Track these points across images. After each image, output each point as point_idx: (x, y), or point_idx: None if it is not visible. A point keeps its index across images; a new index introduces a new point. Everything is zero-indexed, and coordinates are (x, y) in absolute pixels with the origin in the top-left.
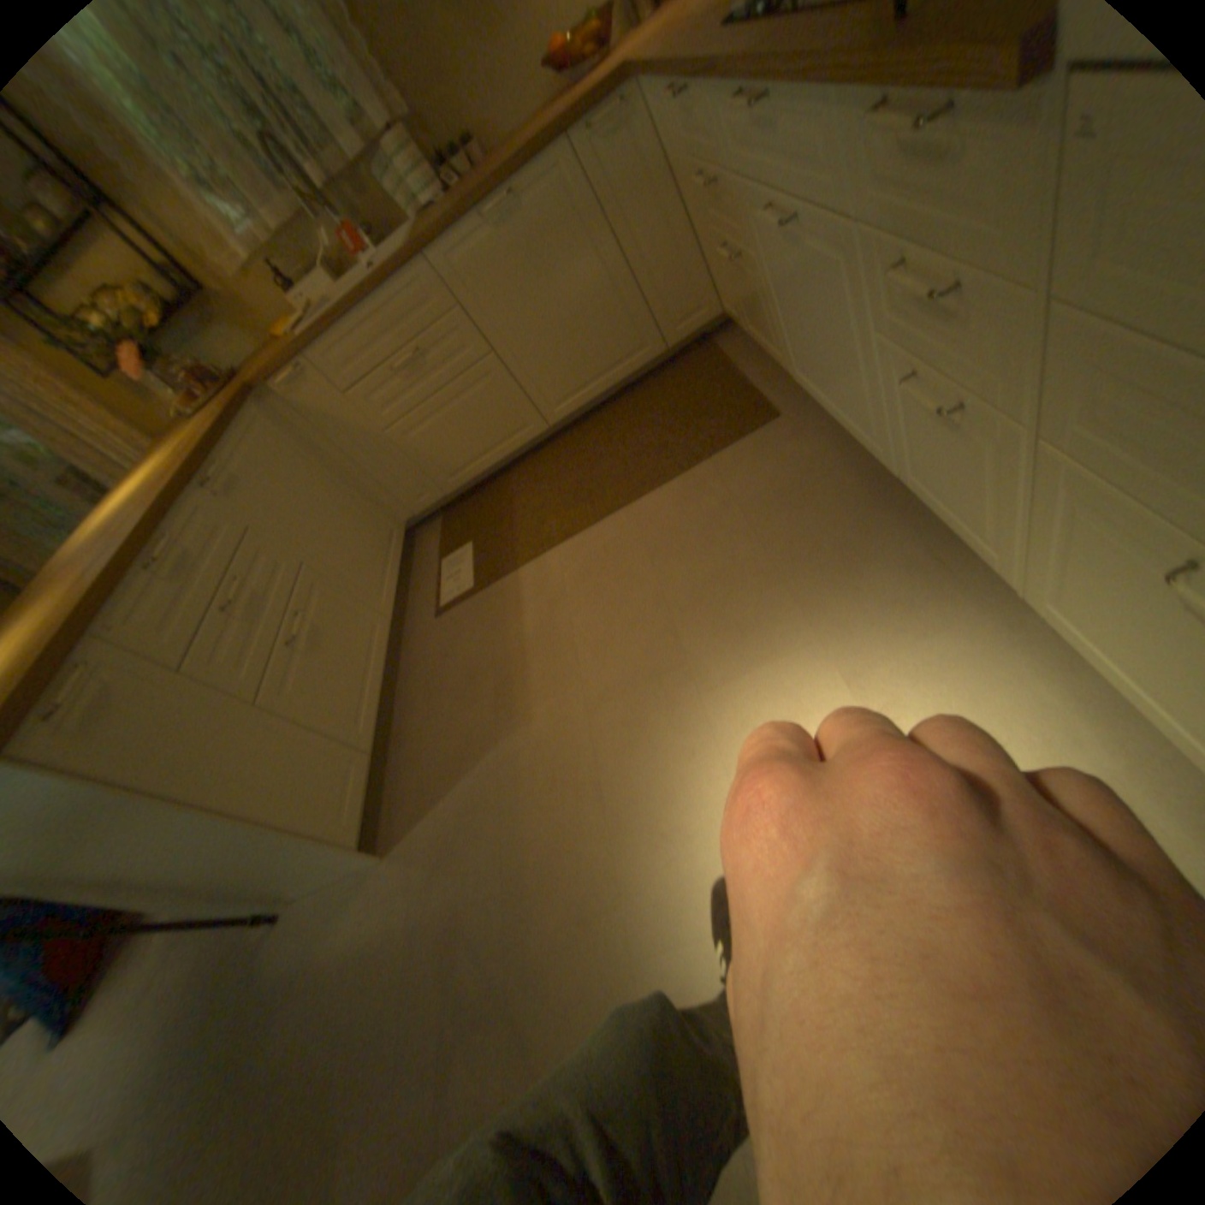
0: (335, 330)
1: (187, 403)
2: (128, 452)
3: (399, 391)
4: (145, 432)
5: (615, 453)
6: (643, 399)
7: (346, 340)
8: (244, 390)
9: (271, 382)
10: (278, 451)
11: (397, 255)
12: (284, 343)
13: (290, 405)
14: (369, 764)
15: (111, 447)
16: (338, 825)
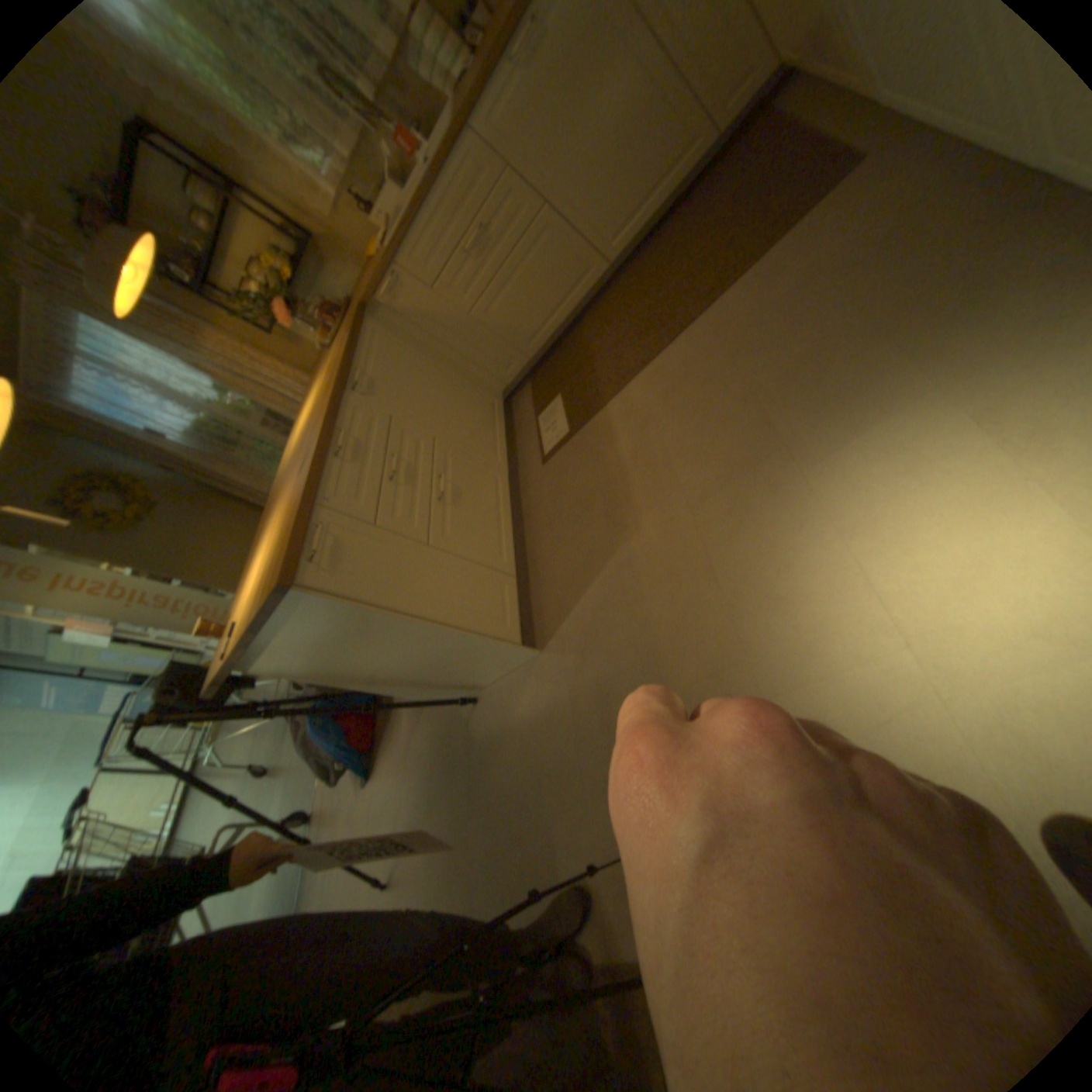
0: (415, 230)
1: (326, 335)
2: (299, 389)
3: (475, 271)
4: (305, 370)
5: (681, 268)
6: (703, 201)
7: (425, 237)
8: (362, 308)
9: (379, 295)
10: (397, 352)
11: (449, 135)
12: (380, 257)
13: (396, 311)
14: (517, 585)
15: (288, 388)
16: (505, 629)
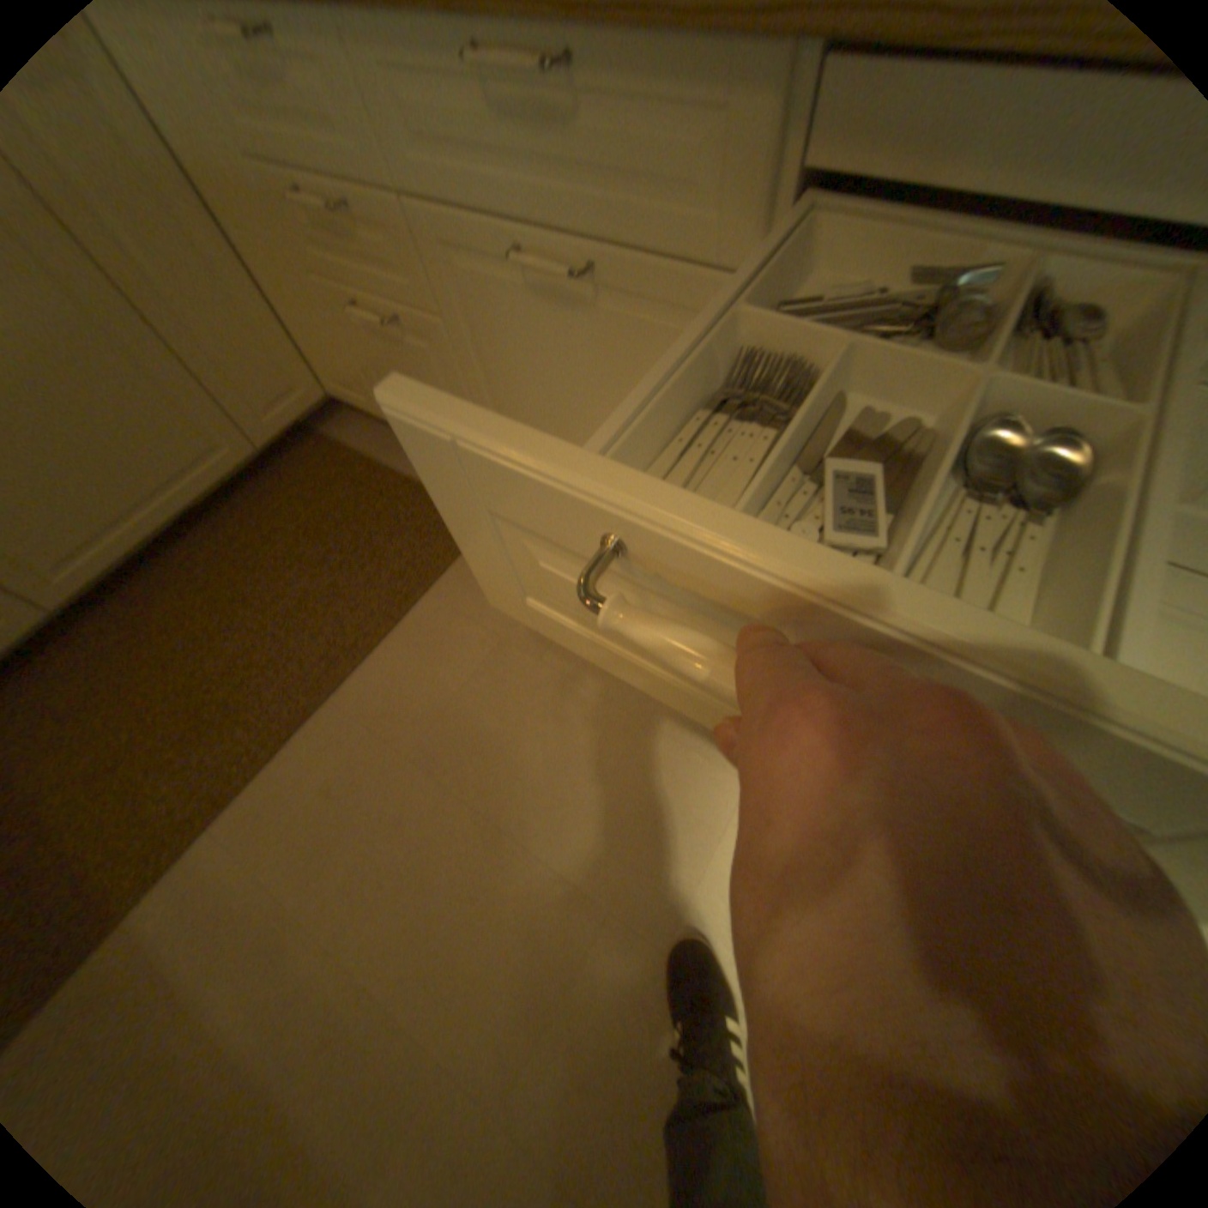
0: None
1: None
2: None
3: None
4: None
5: (237, 630)
6: (240, 533)
7: None
8: None
9: None
10: None
11: None
12: None
13: None
14: None
15: None
16: None
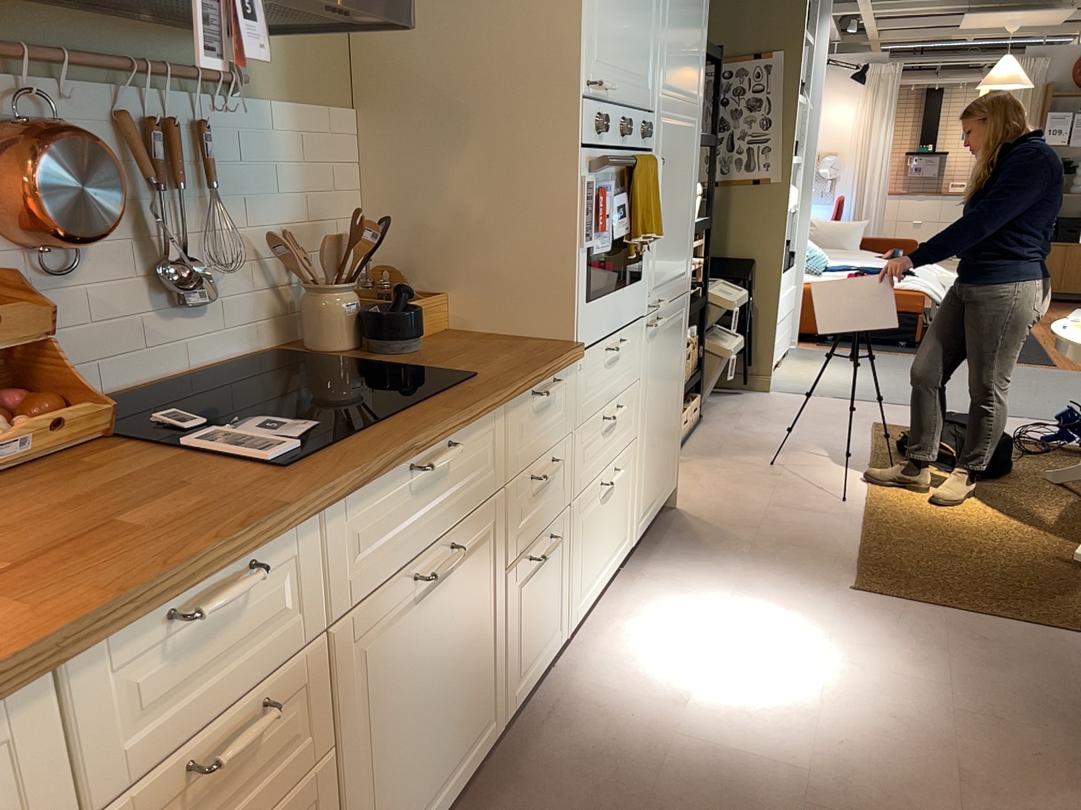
0: None
1: None
2: None
3: None
4: None
5: None
6: None
7: None
8: None
9: None
10: None
11: None
12: None
13: None
14: None
15: None
16: None
